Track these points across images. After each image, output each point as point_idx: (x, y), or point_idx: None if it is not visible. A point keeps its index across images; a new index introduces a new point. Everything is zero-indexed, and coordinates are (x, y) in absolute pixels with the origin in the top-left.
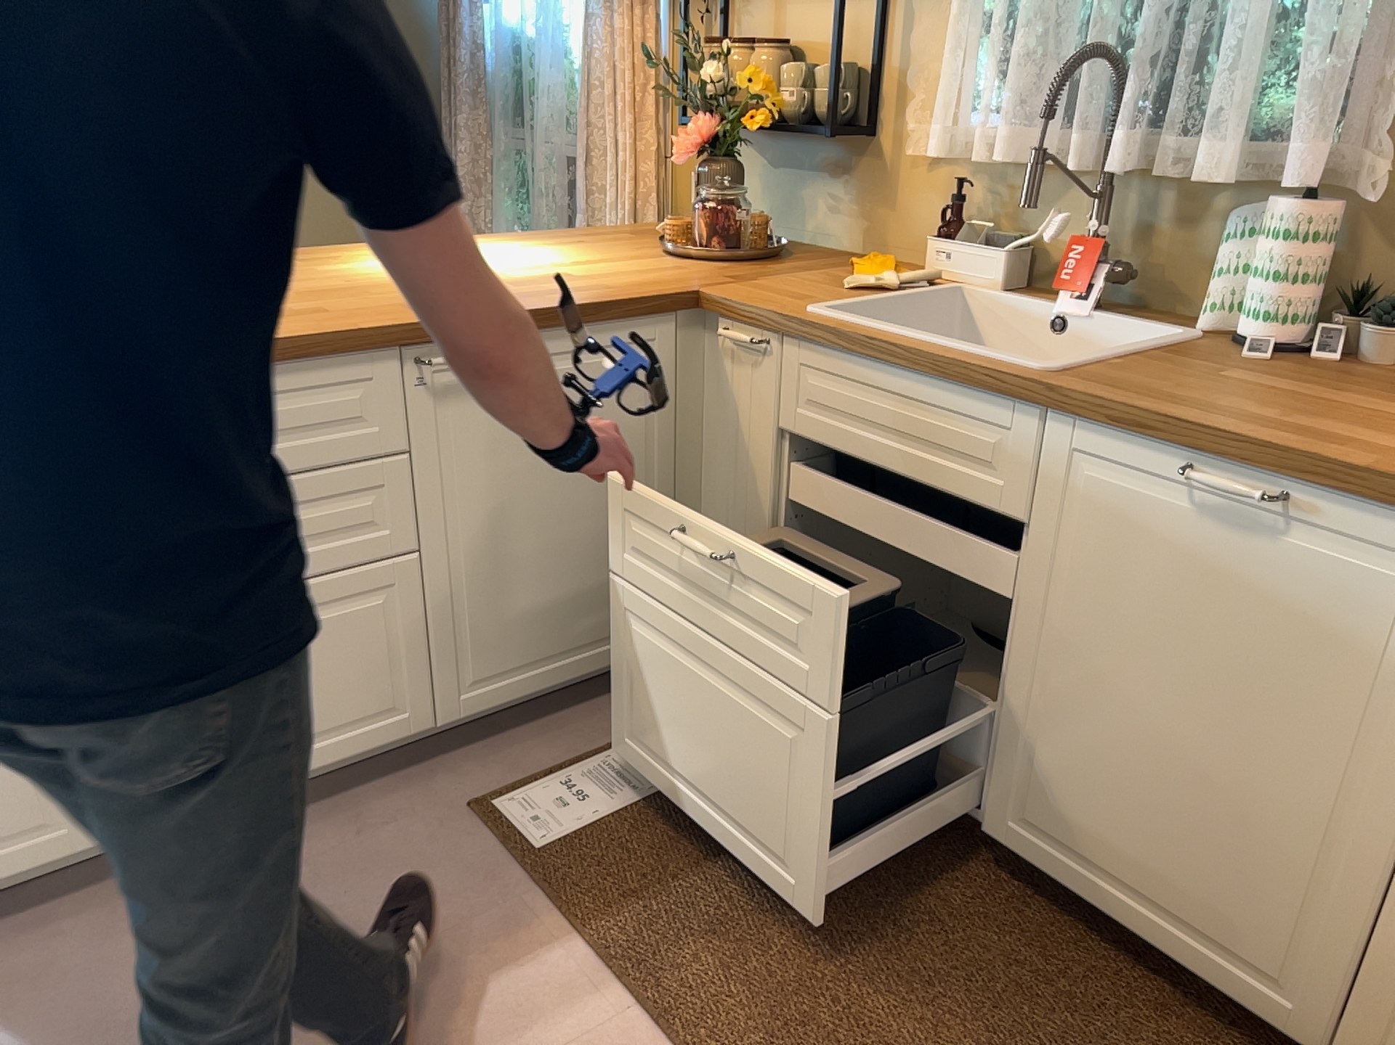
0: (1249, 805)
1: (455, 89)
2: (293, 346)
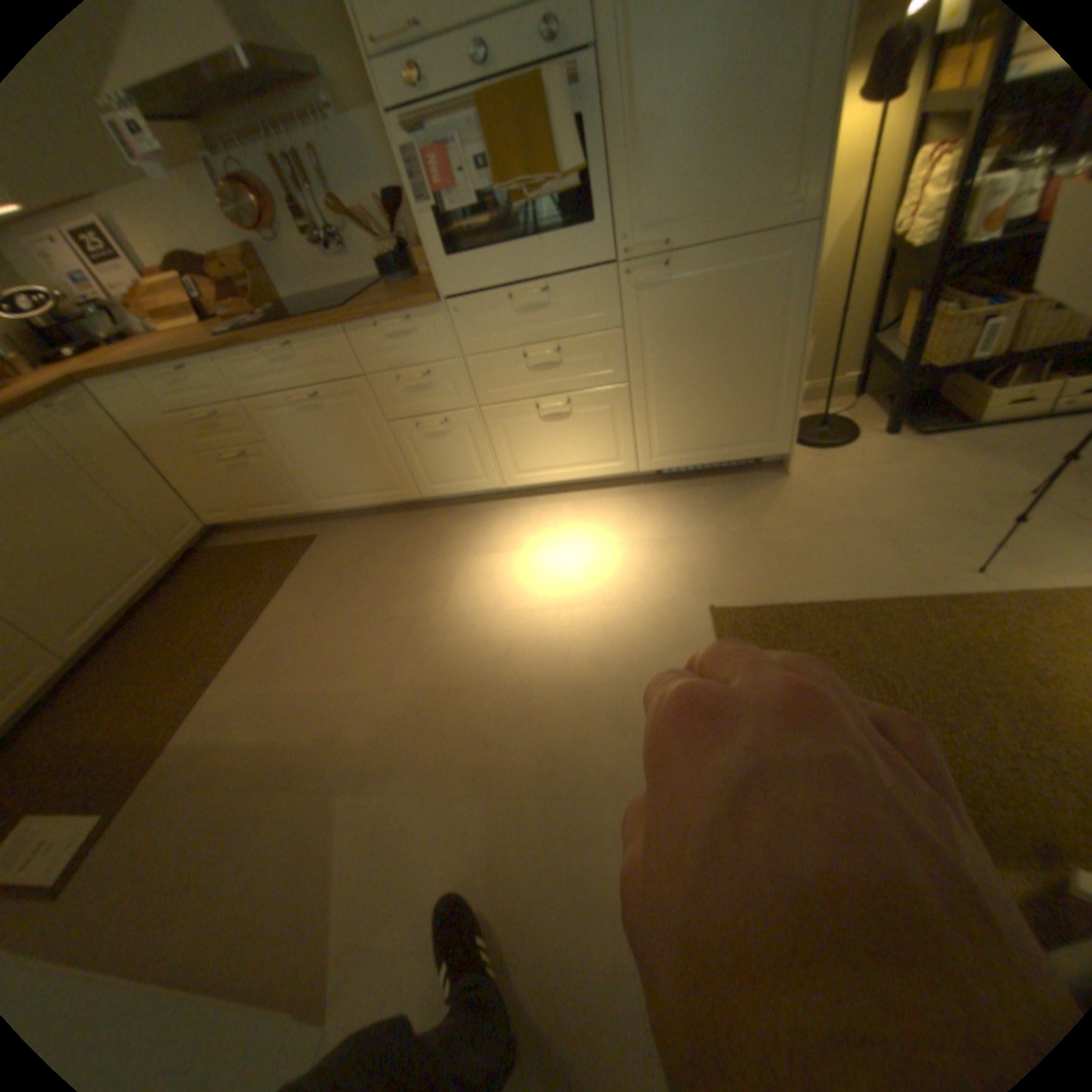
0: (84, 532)
1: None
2: None
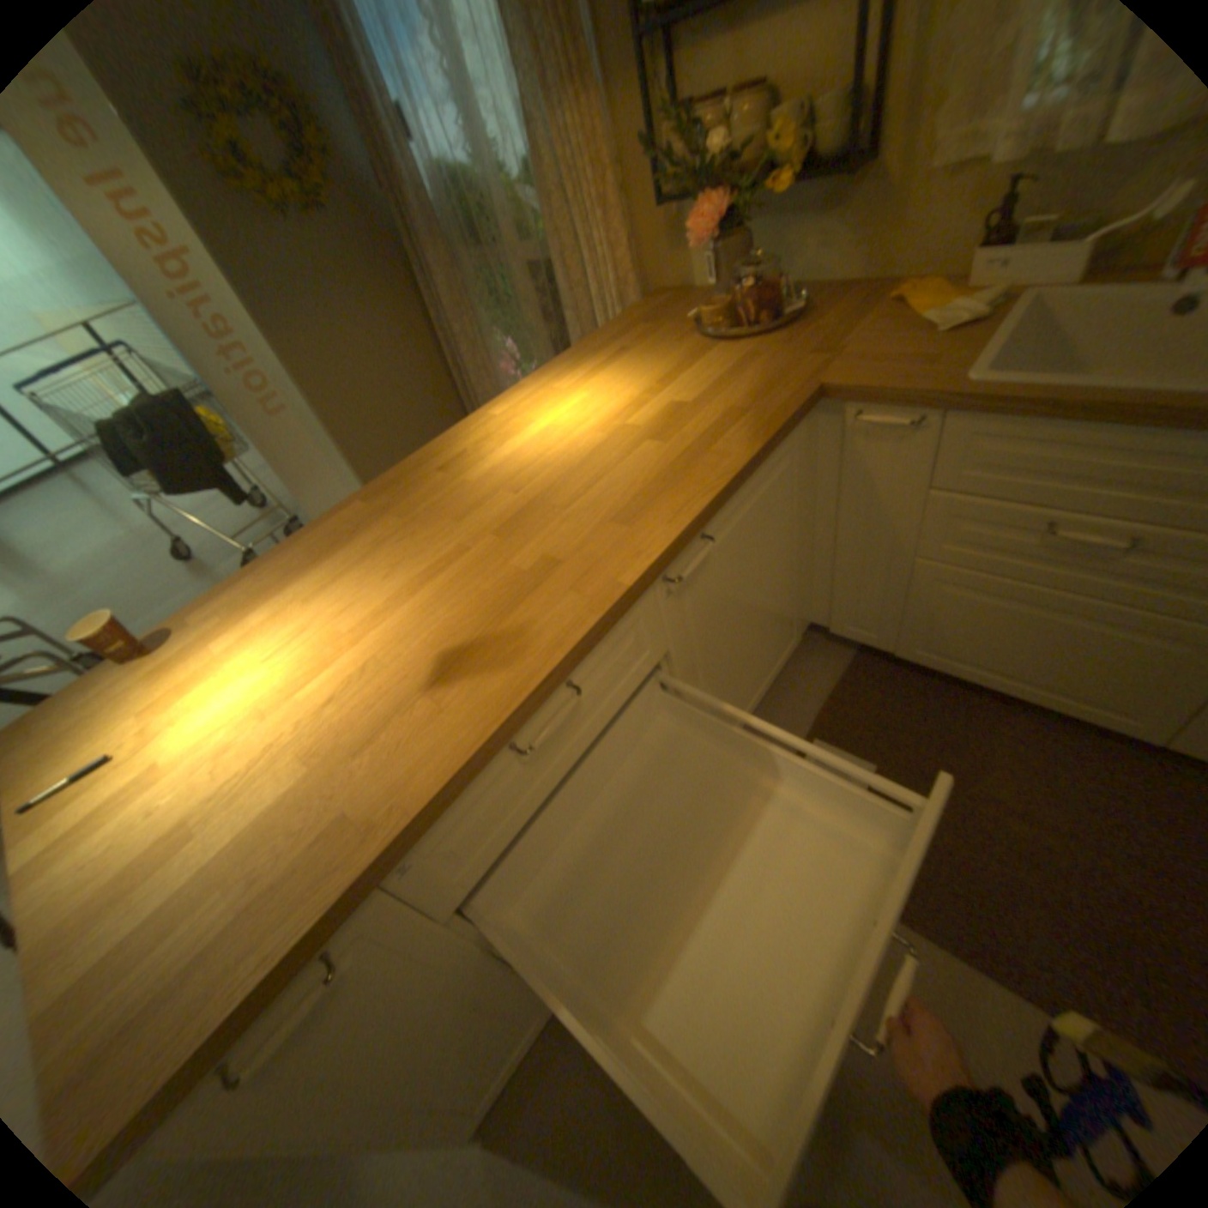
0: None
1: (407, 230)
2: (584, 641)
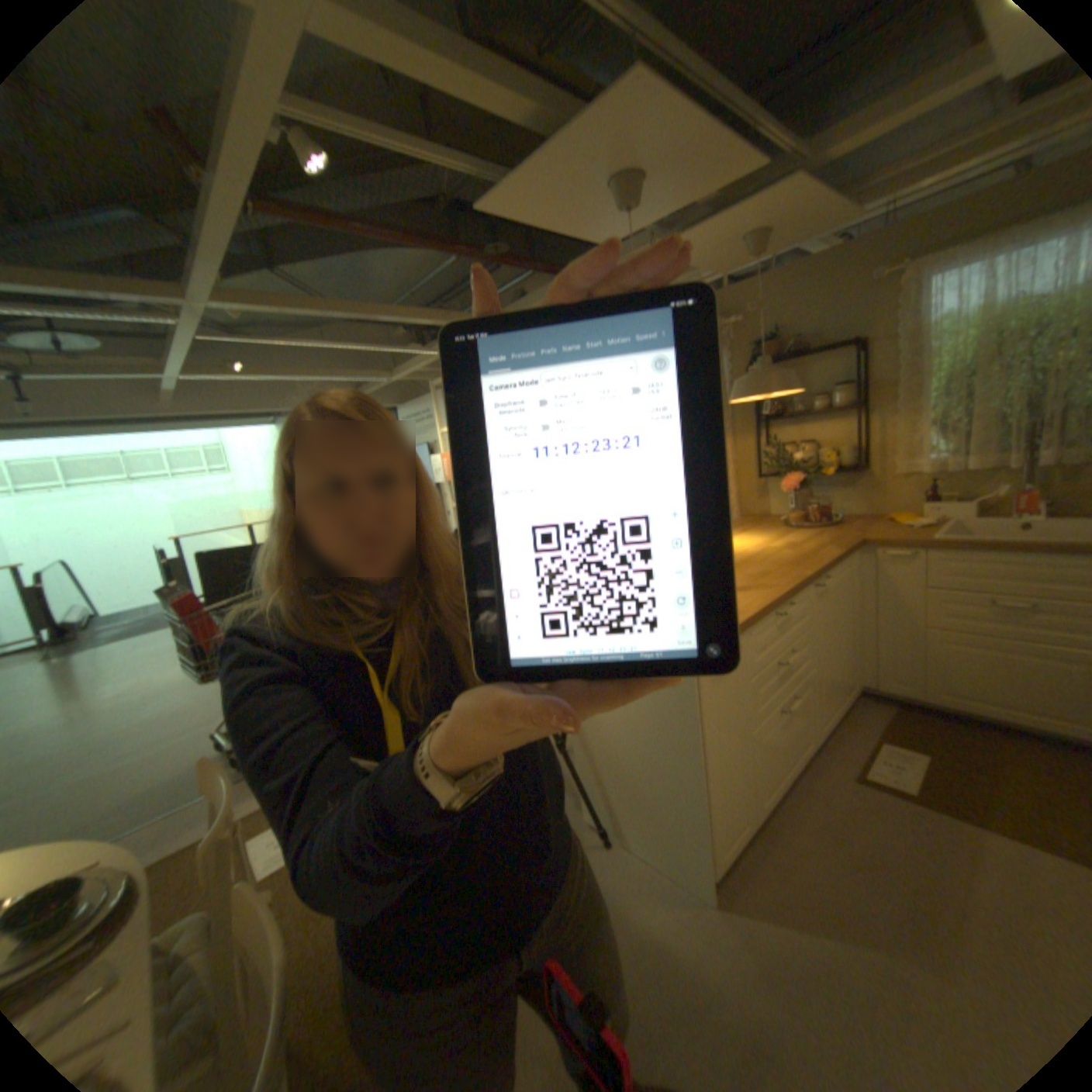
0: None
1: None
2: (797, 587)
